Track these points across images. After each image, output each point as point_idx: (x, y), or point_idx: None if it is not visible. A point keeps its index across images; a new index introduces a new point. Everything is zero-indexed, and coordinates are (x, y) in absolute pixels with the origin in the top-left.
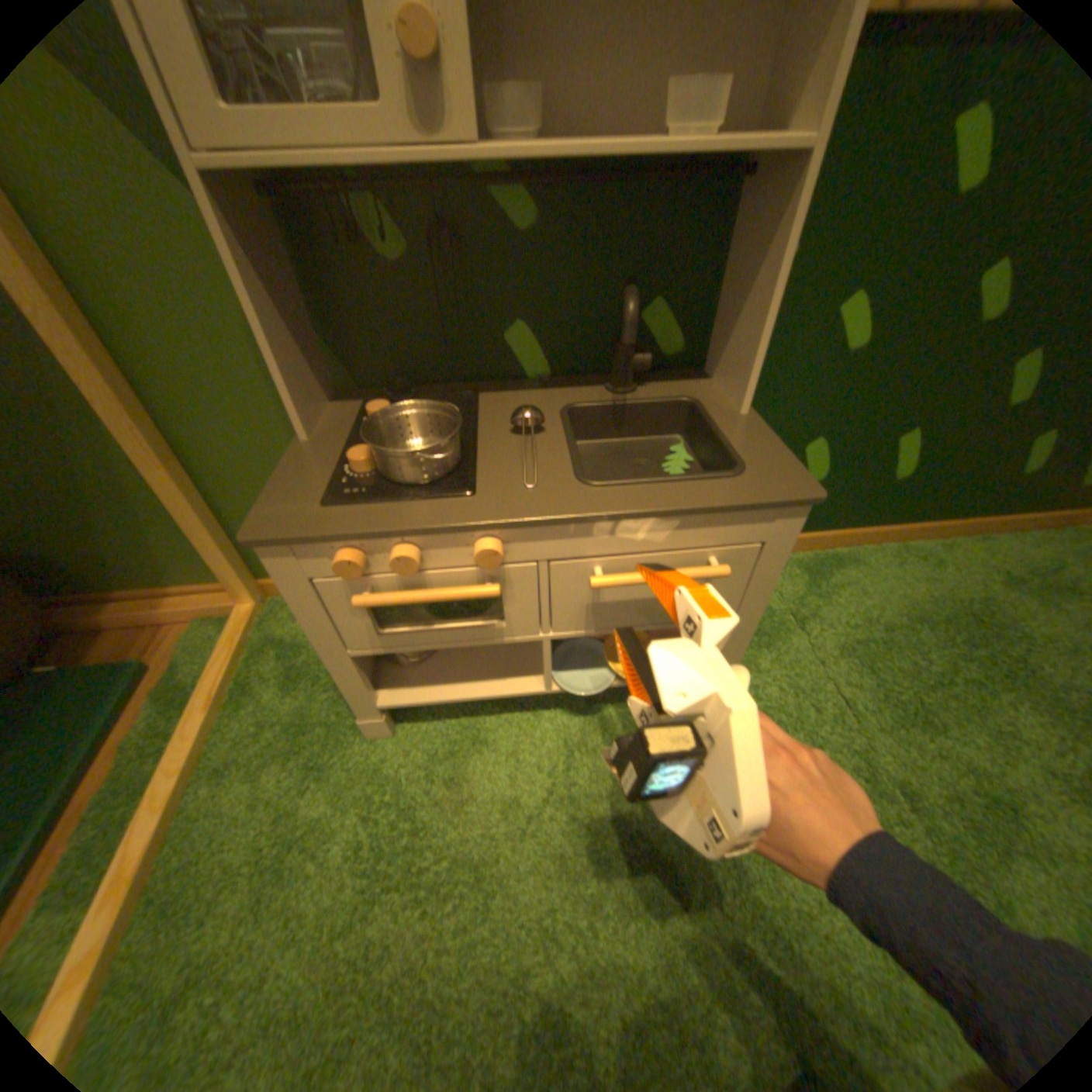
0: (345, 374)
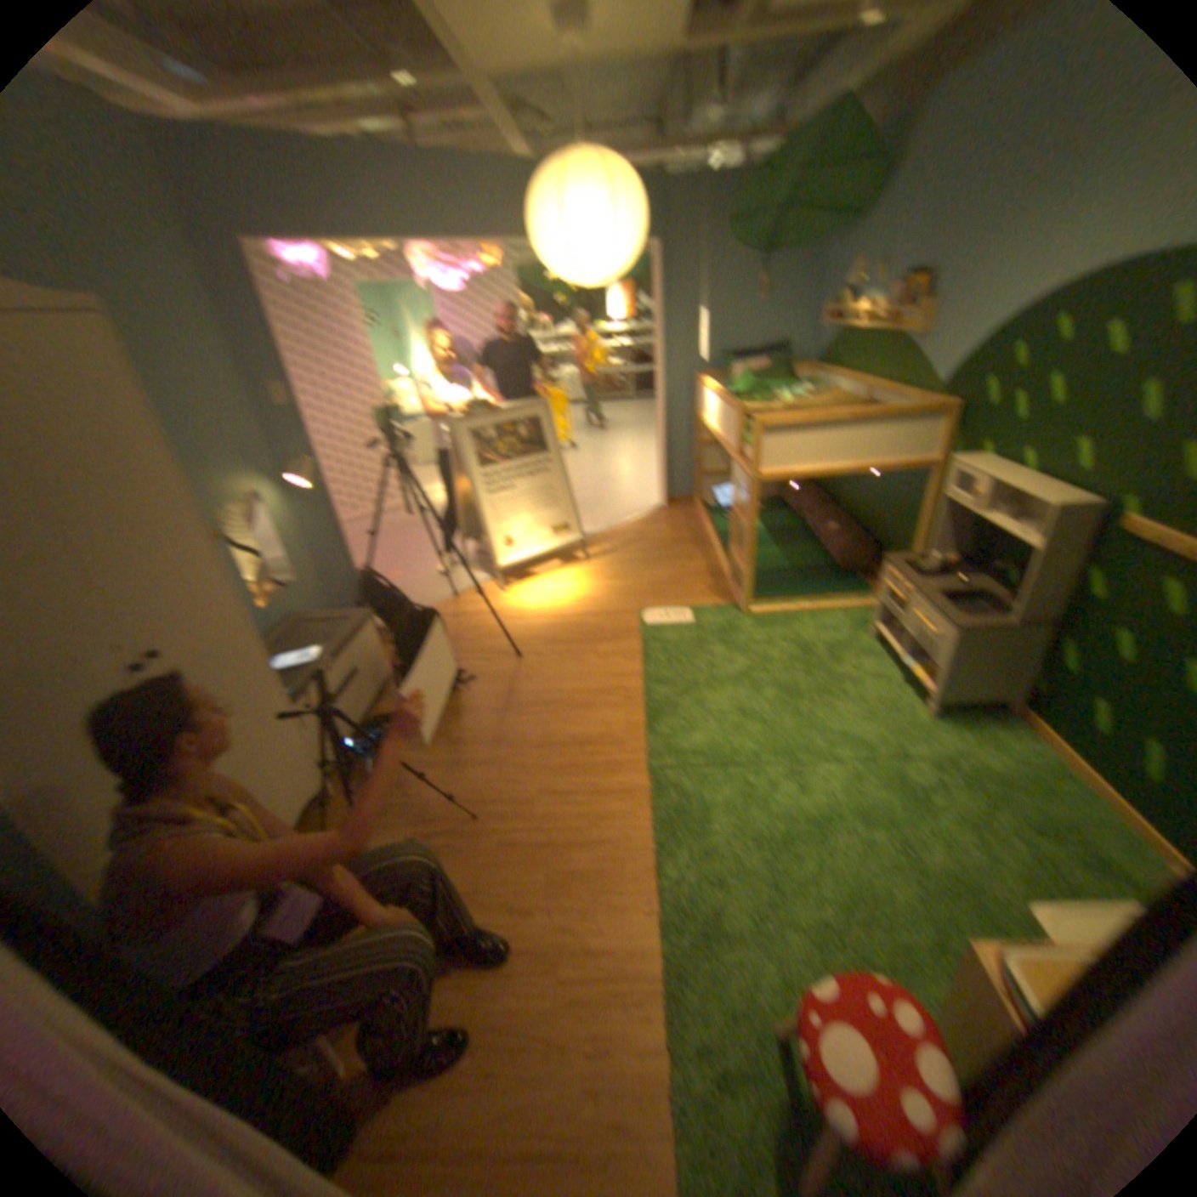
0: (966, 550)
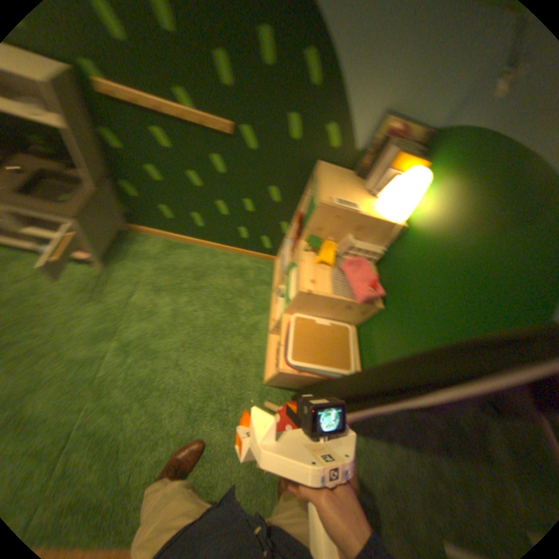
0: None
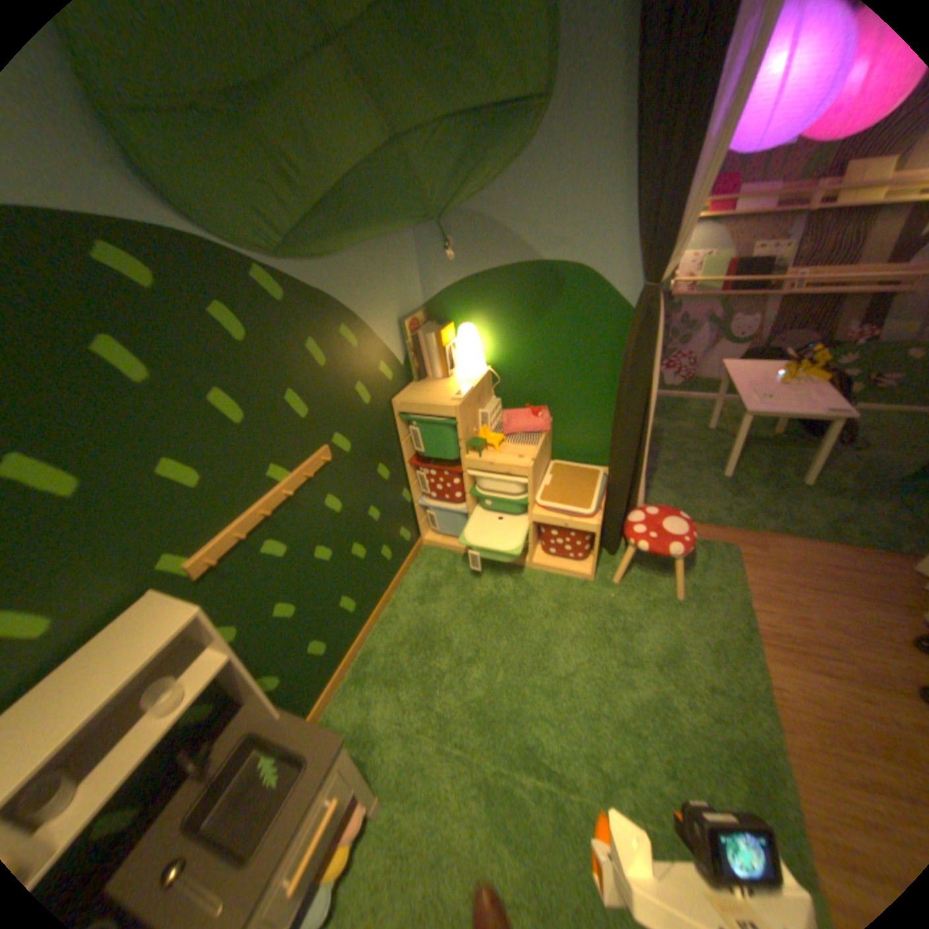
0: None
